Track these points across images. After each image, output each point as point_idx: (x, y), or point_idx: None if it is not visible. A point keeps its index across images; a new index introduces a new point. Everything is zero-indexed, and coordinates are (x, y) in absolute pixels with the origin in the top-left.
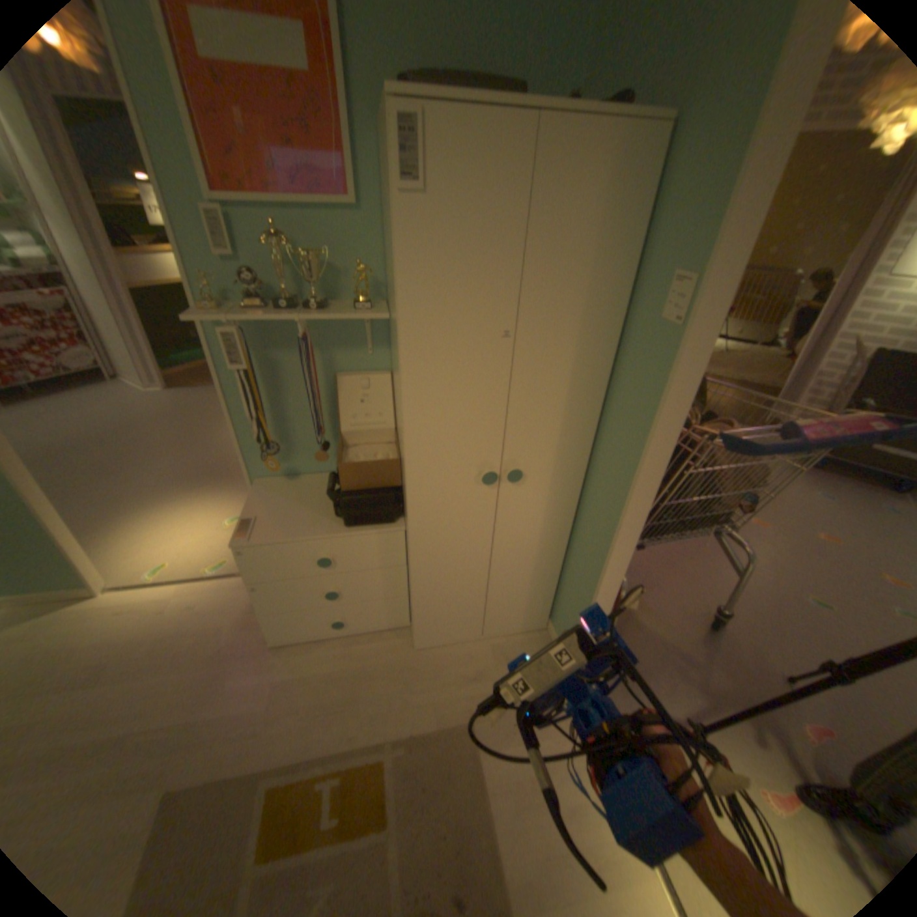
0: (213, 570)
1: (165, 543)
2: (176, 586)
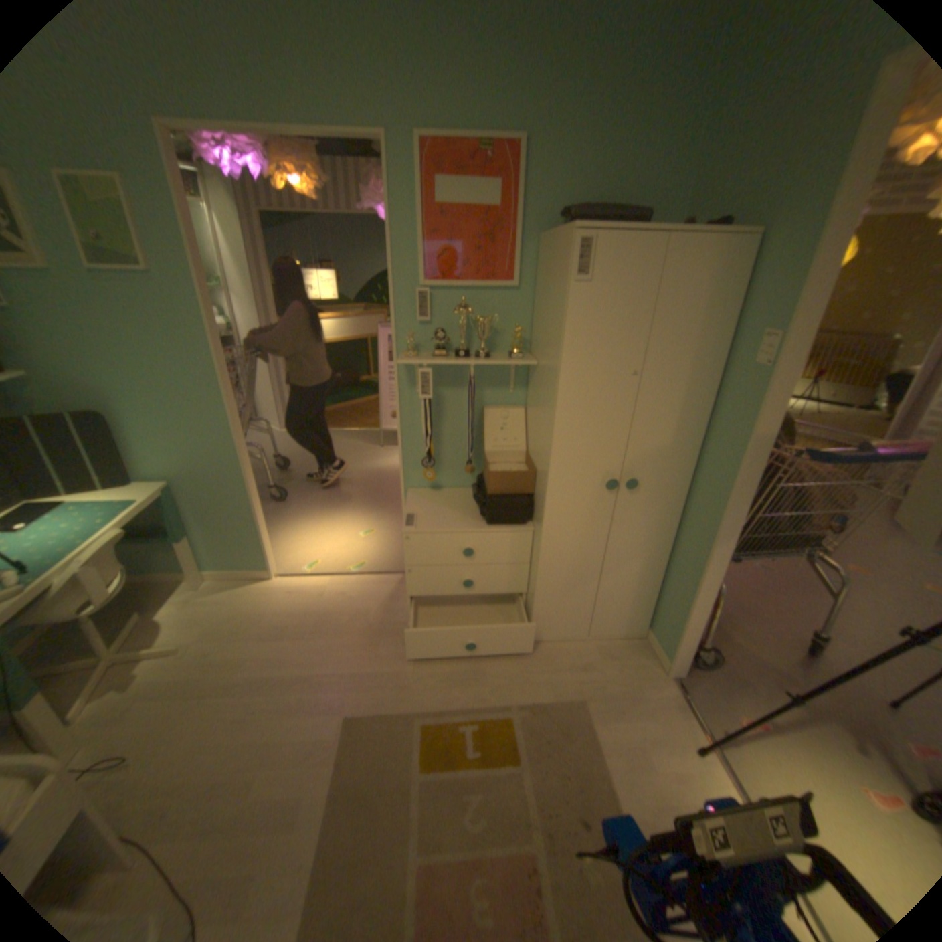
0: (356, 568)
1: (315, 545)
2: (330, 576)
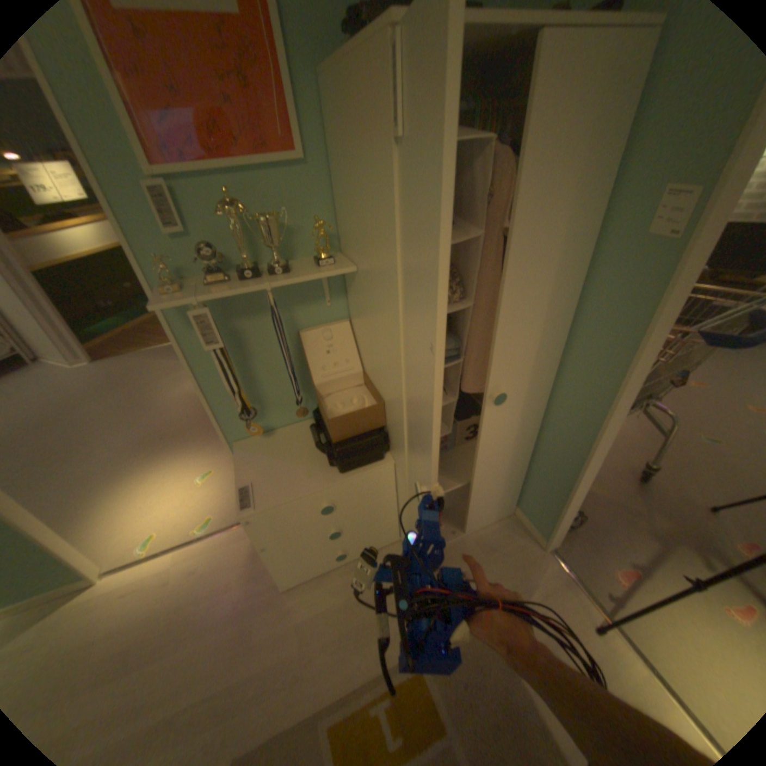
0: (200, 529)
1: (143, 513)
2: (170, 553)
